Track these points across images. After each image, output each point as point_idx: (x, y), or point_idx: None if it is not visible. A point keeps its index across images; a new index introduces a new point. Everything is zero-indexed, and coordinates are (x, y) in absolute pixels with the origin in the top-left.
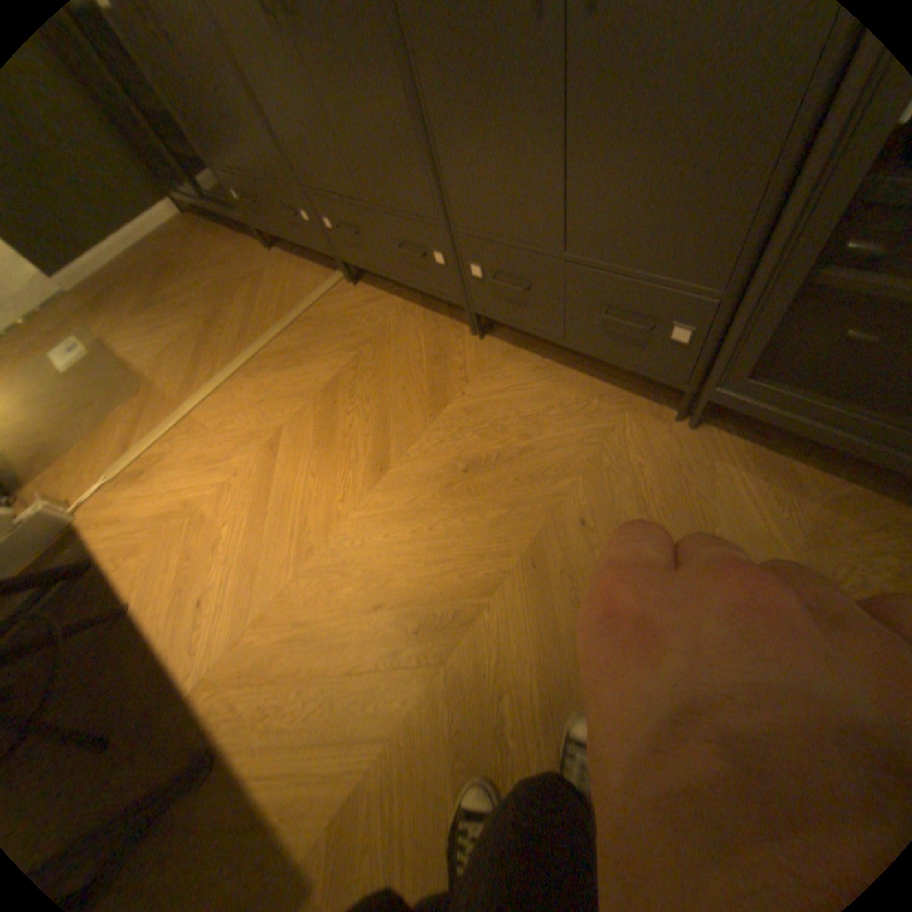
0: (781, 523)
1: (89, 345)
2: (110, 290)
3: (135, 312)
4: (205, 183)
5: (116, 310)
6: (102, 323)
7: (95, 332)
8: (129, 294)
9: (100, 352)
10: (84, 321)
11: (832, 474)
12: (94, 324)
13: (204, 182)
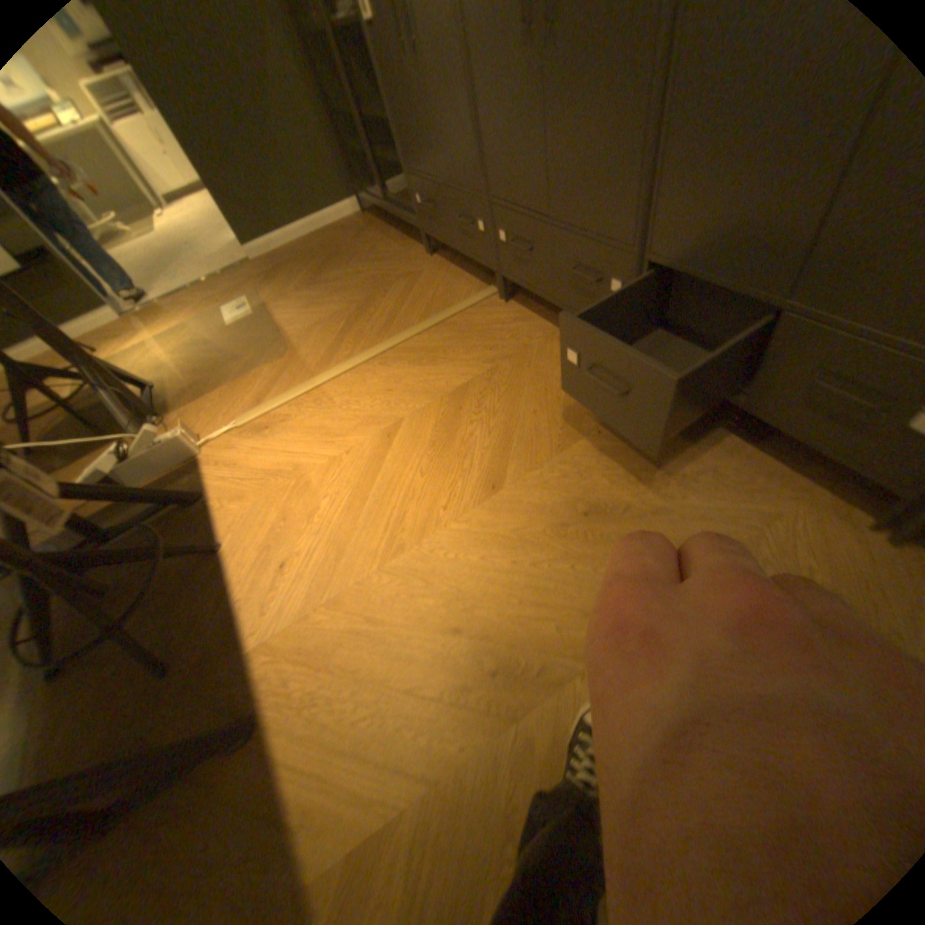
0: None
1: (255, 306)
2: (285, 265)
3: (300, 286)
4: (391, 188)
5: (285, 282)
6: (271, 290)
7: (263, 296)
8: (299, 271)
9: (262, 315)
10: (257, 286)
11: None
12: (264, 290)
13: (390, 187)
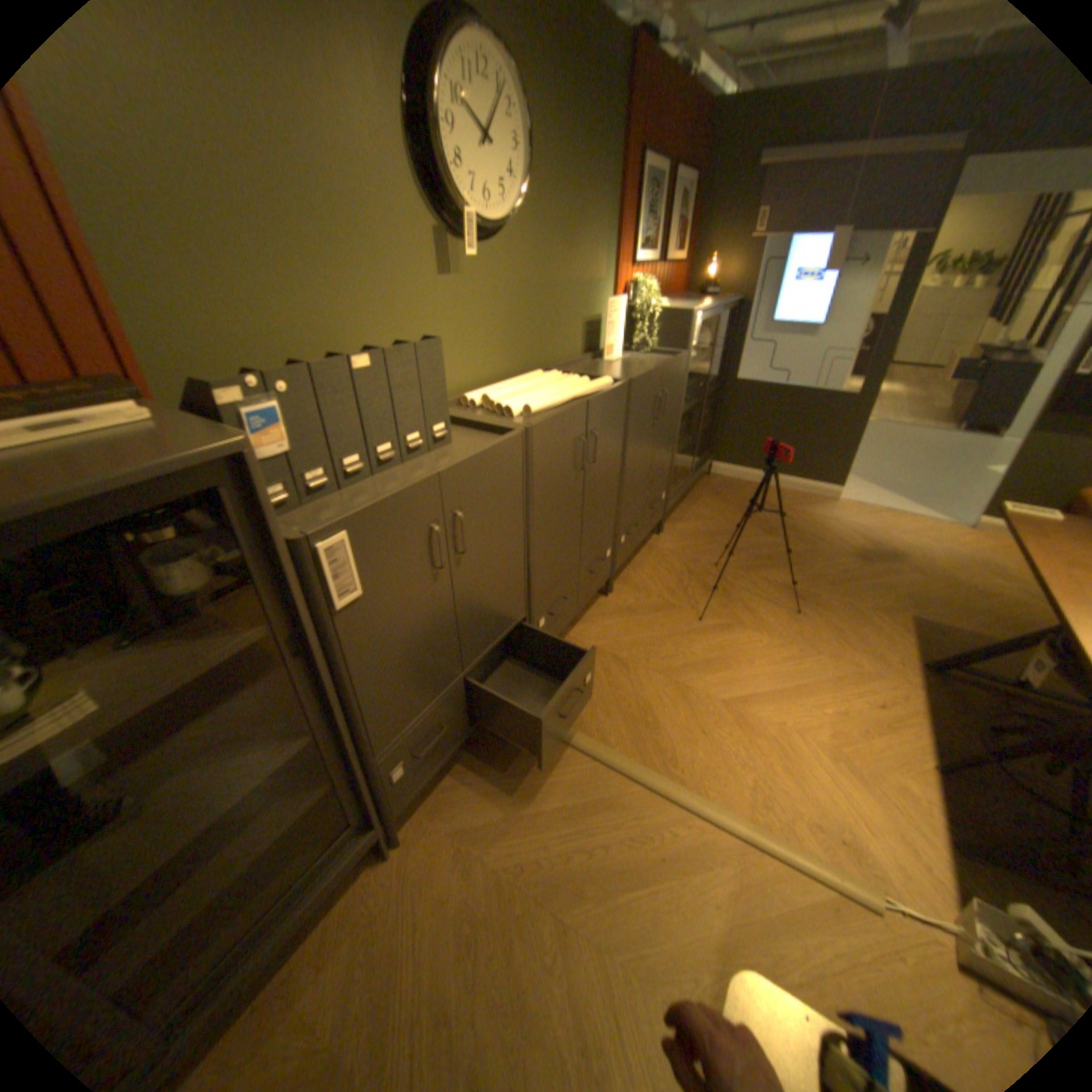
0: (695, 522)
1: None
2: None
3: None
4: None
5: None
6: None
7: None
8: None
9: None
10: None
11: (671, 513)
12: None
13: None
